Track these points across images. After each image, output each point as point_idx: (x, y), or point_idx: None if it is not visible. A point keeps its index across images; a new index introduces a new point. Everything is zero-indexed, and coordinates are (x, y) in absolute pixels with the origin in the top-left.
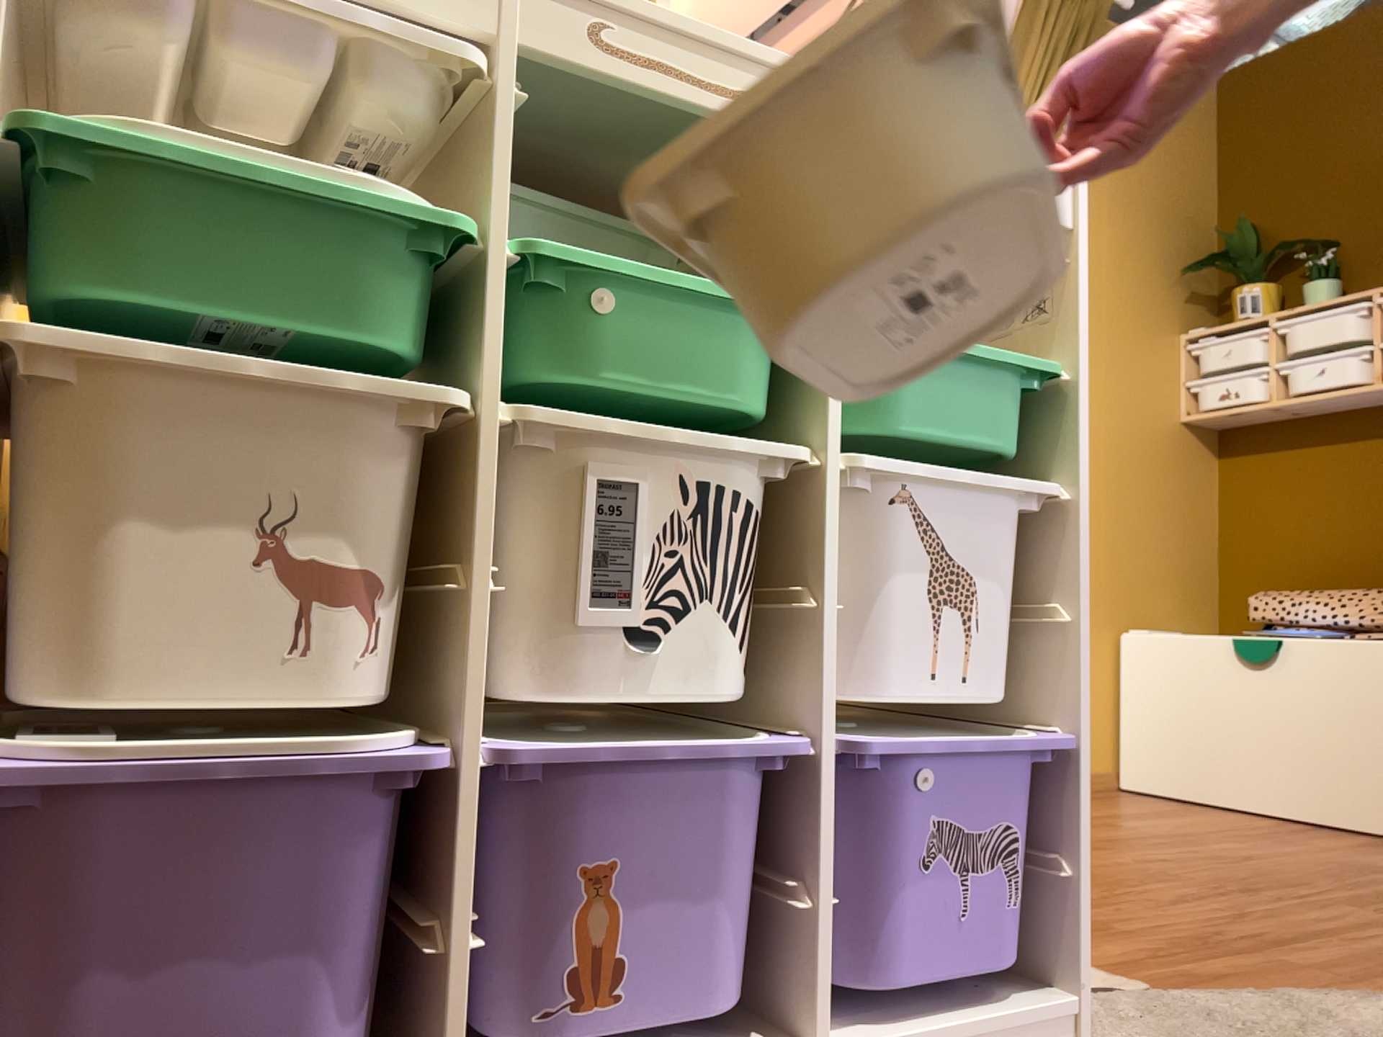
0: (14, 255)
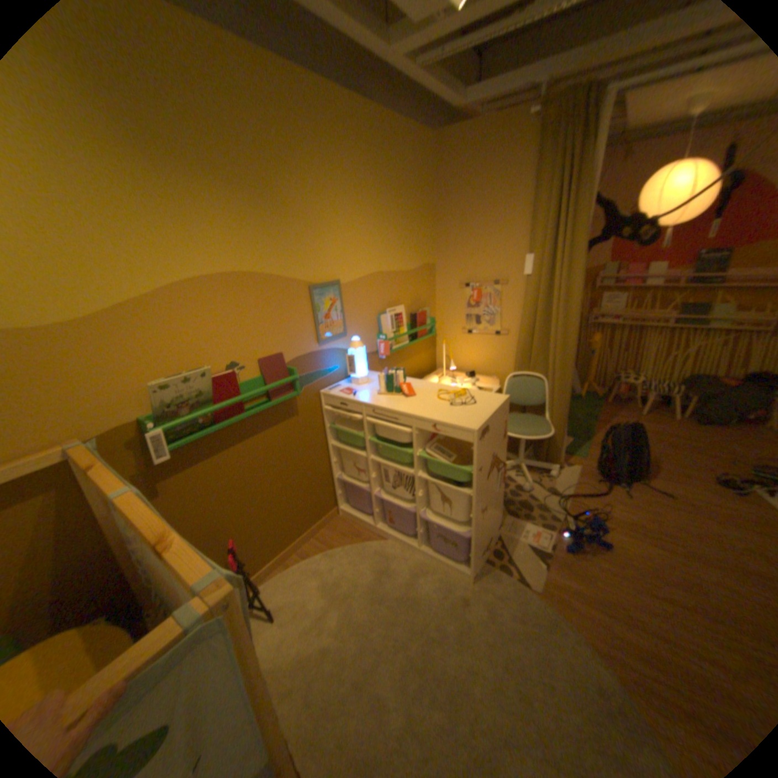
0: (334, 432)
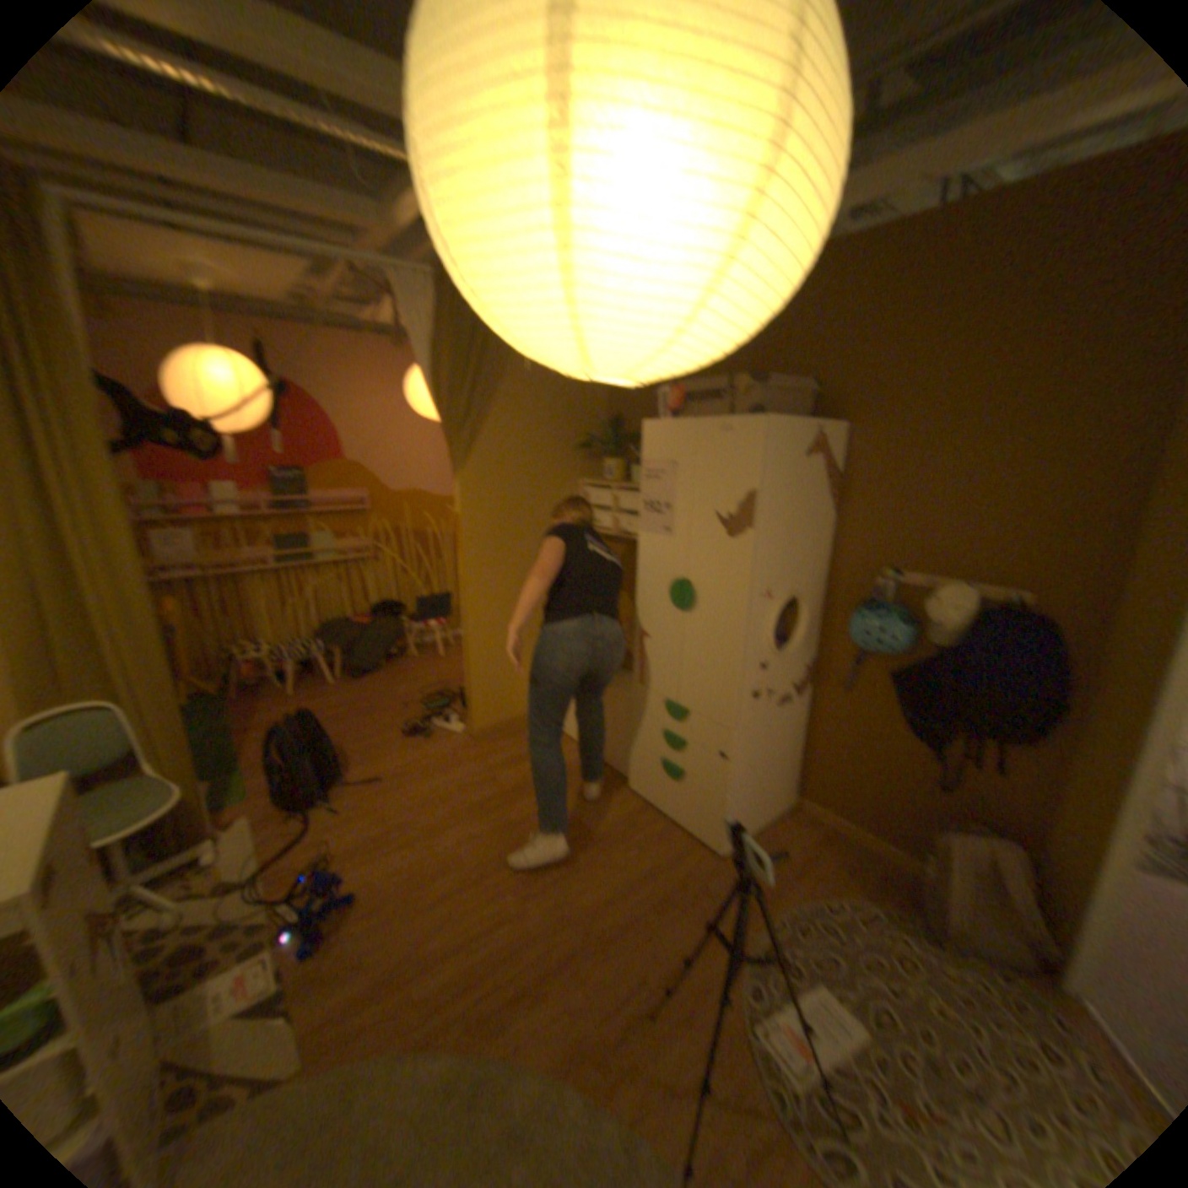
0: None
